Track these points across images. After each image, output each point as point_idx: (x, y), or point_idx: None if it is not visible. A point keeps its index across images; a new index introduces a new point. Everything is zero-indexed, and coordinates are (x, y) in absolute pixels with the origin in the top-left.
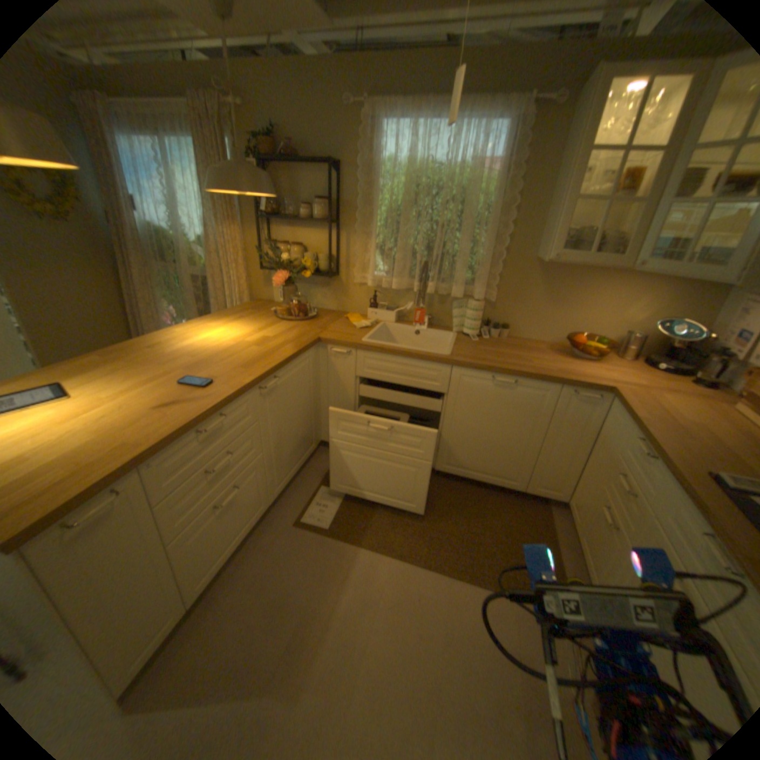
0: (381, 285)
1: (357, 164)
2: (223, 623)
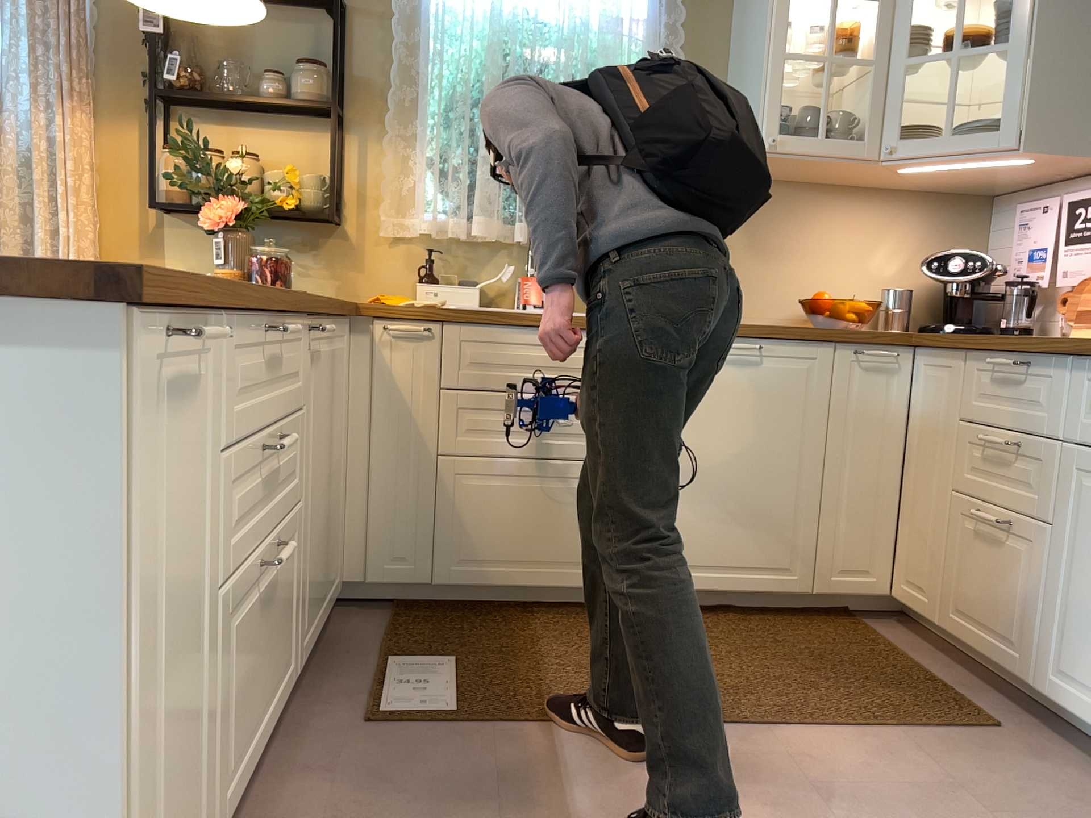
0: (444, 235)
1: (385, 13)
2: None
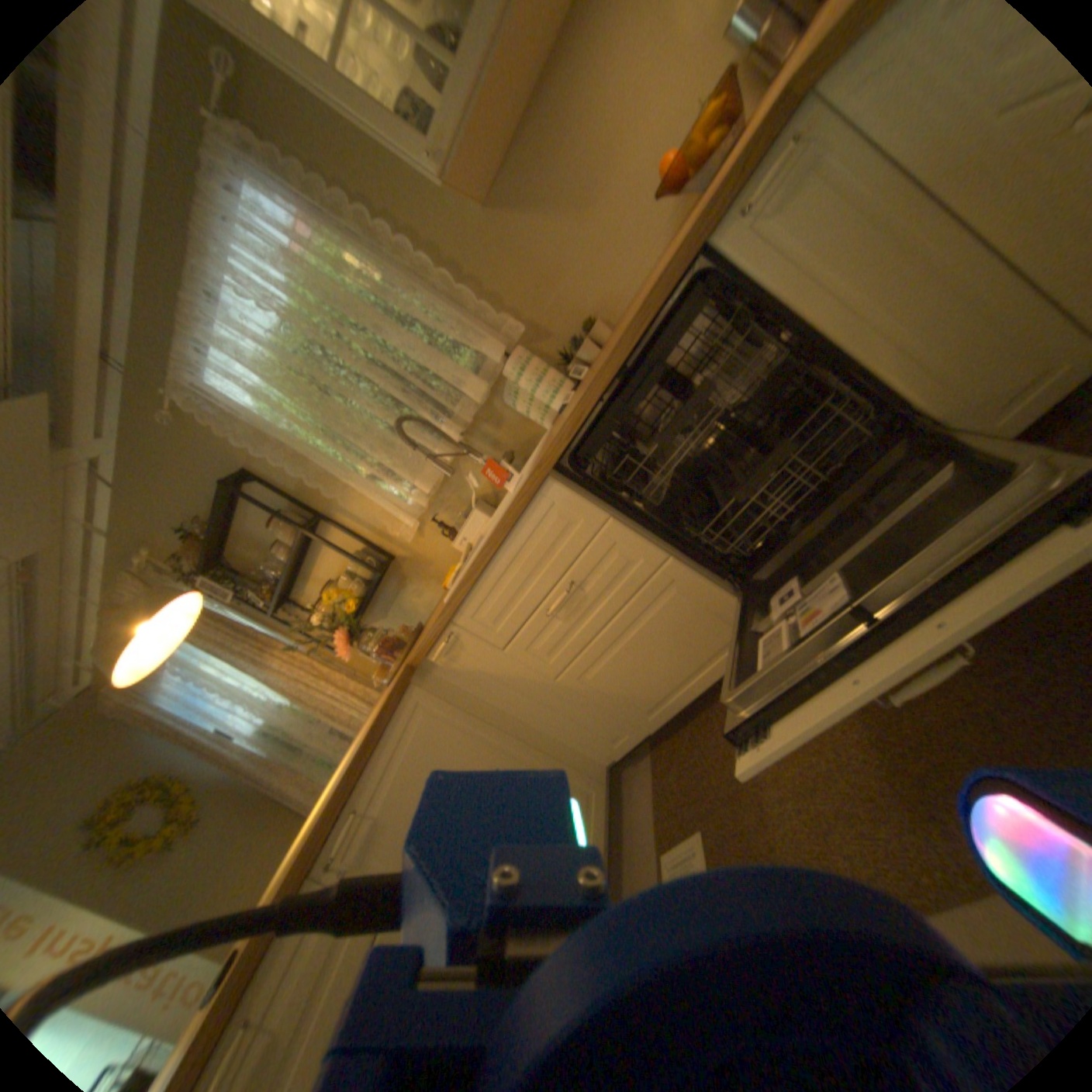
0: (424, 502)
1: (248, 443)
2: None
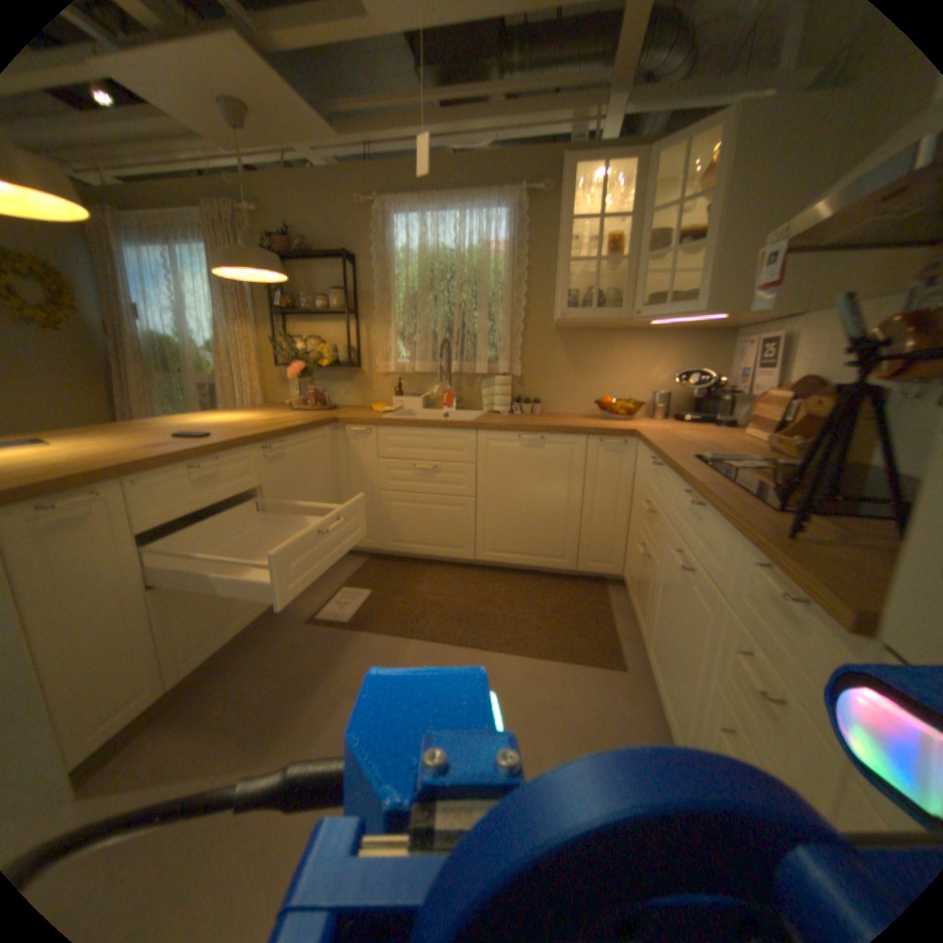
0: (405, 371)
1: (372, 256)
2: (210, 709)
